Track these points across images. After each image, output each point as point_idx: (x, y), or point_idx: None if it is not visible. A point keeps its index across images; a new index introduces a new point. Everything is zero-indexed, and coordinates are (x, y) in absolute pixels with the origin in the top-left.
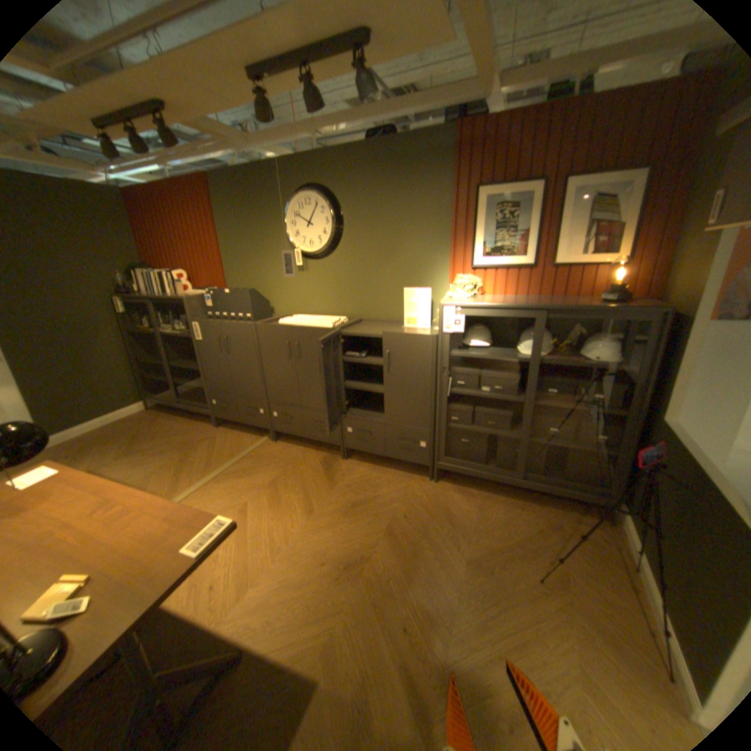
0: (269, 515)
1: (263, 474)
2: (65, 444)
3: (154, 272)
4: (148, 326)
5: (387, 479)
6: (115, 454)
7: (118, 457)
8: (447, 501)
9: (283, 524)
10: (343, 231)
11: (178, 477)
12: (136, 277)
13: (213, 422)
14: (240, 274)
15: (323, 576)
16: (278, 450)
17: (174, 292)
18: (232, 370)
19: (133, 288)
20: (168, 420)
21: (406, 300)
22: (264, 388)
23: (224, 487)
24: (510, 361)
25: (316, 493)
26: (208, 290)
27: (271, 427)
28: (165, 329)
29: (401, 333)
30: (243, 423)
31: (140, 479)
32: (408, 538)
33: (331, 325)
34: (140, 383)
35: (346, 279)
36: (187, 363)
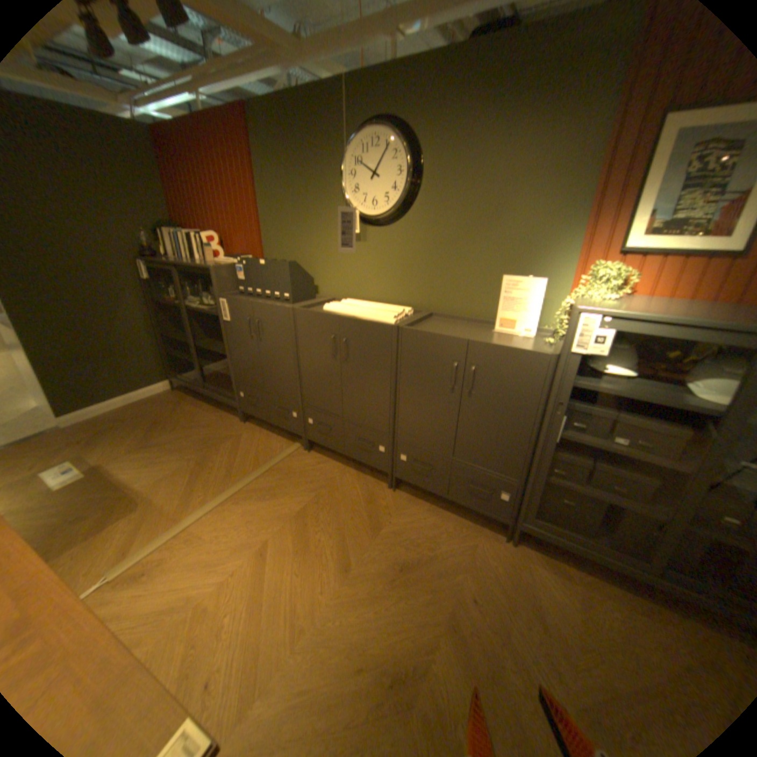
0: (293, 566)
1: (290, 498)
2: (82, 425)
3: (182, 233)
4: (174, 297)
5: (448, 530)
6: (130, 444)
7: (132, 450)
8: (534, 583)
9: (309, 586)
10: (420, 187)
11: (192, 489)
12: (163, 237)
13: (240, 416)
14: (280, 241)
15: (360, 694)
16: (311, 464)
17: (203, 258)
18: (263, 362)
19: (160, 251)
20: (193, 405)
21: (505, 292)
22: (300, 388)
23: (243, 512)
24: (683, 409)
25: (354, 539)
26: (240, 258)
27: (304, 435)
28: (192, 302)
29: (499, 344)
30: (273, 424)
31: (149, 485)
32: (481, 644)
33: (393, 320)
34: (165, 361)
35: (417, 255)
36: (214, 344)
